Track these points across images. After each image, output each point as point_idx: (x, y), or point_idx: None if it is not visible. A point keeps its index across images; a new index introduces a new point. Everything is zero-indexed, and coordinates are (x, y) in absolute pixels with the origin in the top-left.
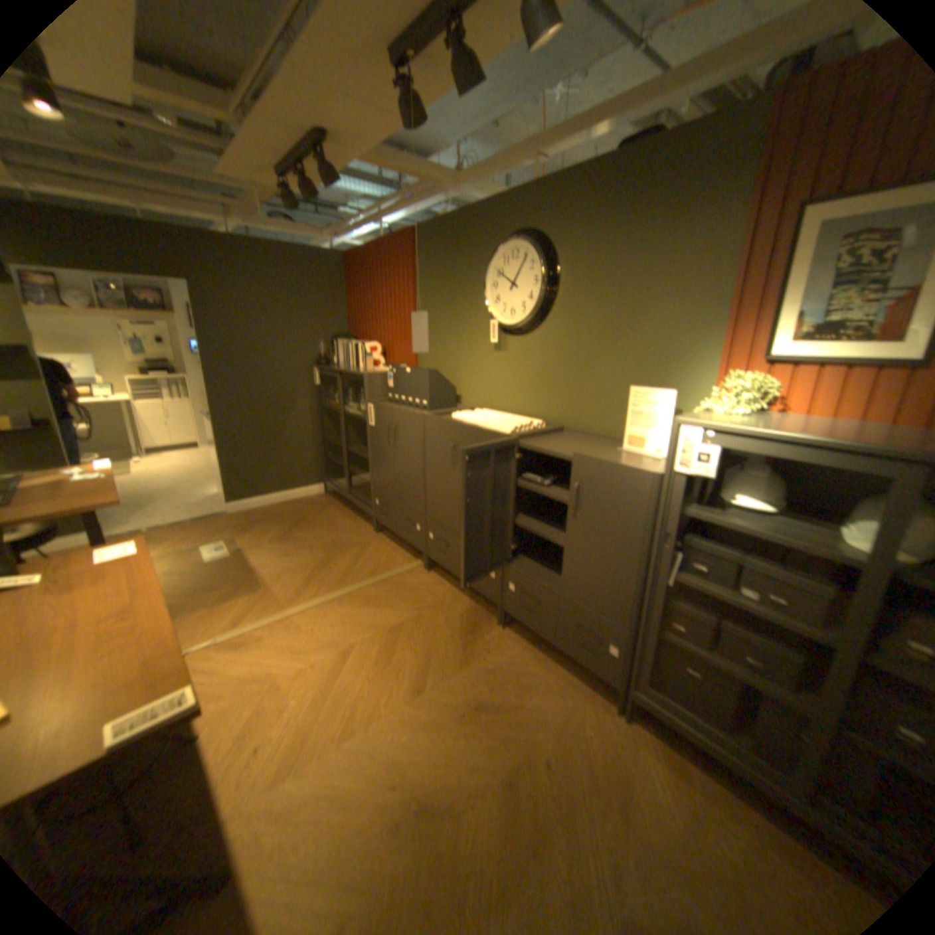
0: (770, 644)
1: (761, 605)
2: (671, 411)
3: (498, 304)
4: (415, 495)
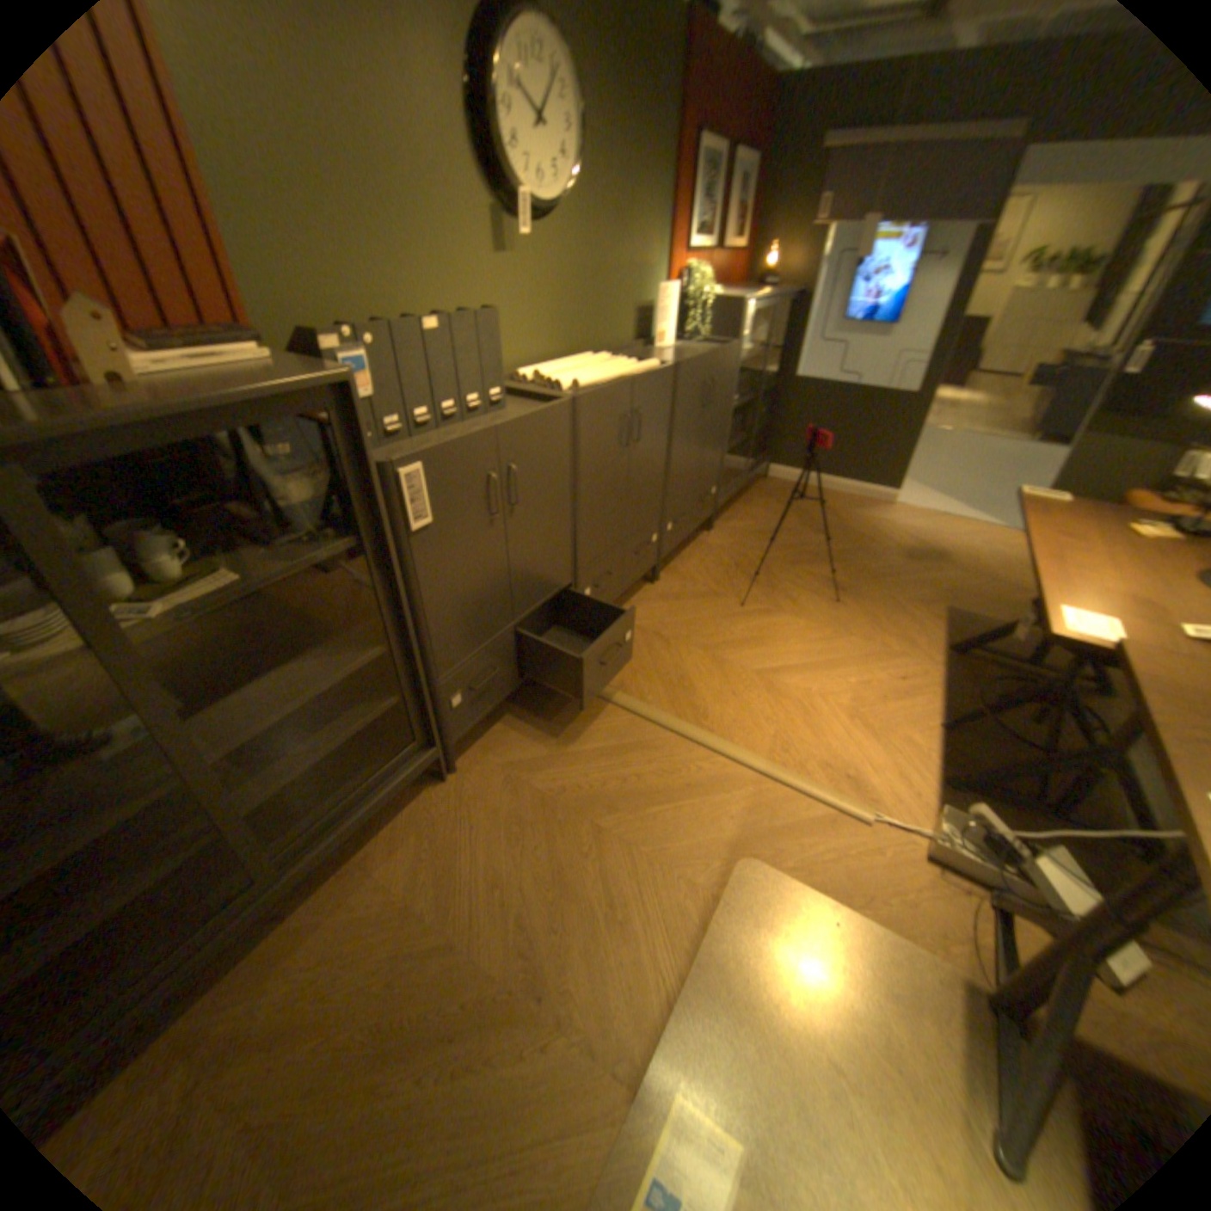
0: (738, 419)
1: (740, 400)
2: (678, 301)
3: (517, 152)
4: (559, 566)
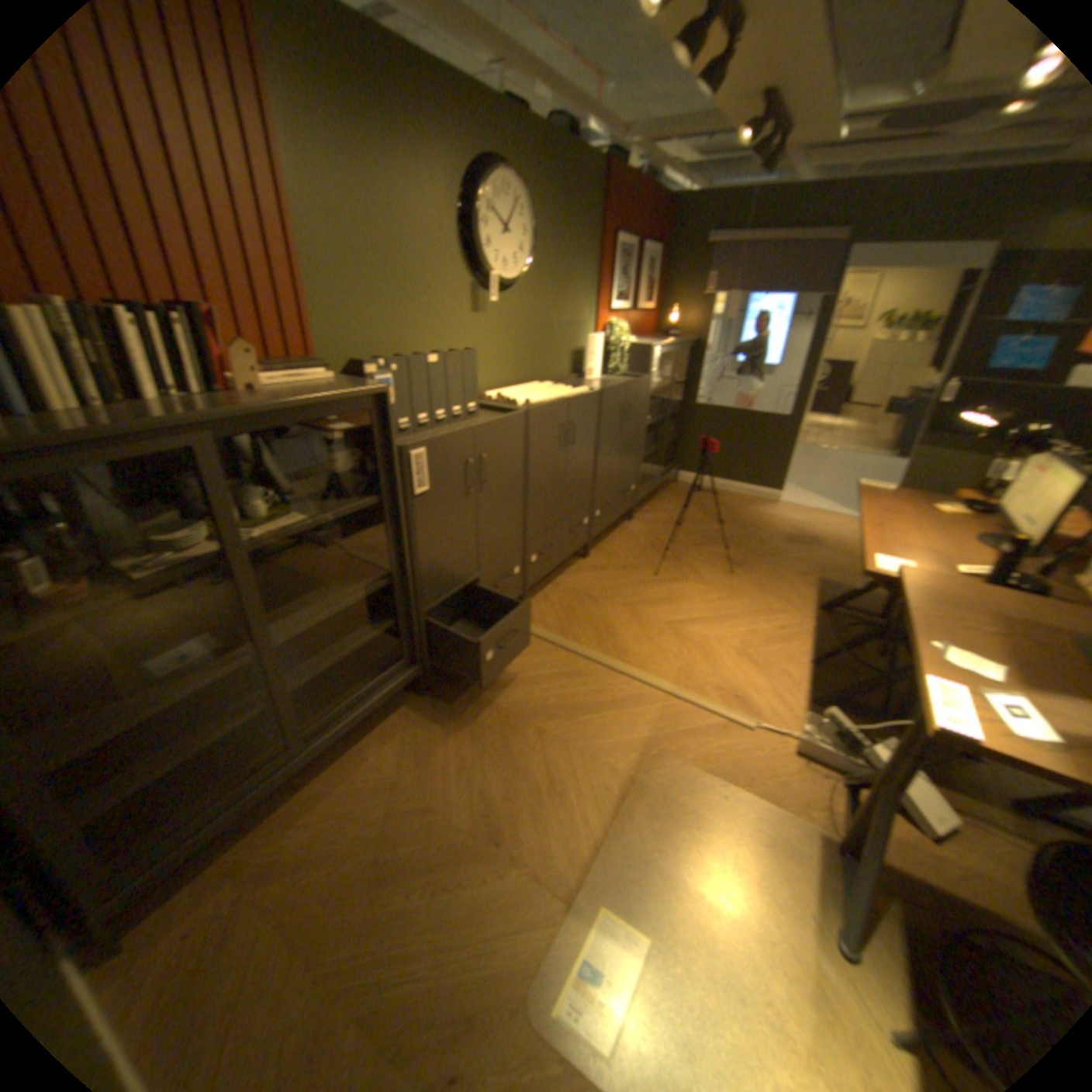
0: (649, 434)
1: (650, 420)
2: (600, 347)
3: (488, 251)
4: (511, 534)
